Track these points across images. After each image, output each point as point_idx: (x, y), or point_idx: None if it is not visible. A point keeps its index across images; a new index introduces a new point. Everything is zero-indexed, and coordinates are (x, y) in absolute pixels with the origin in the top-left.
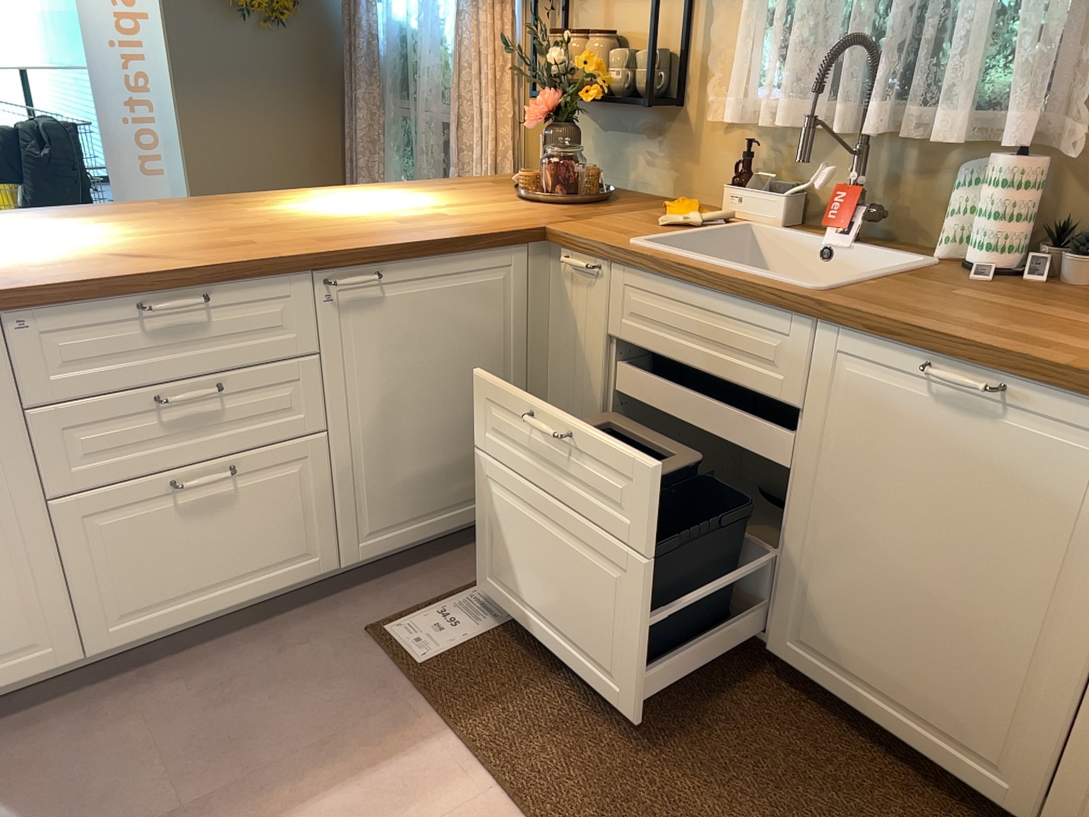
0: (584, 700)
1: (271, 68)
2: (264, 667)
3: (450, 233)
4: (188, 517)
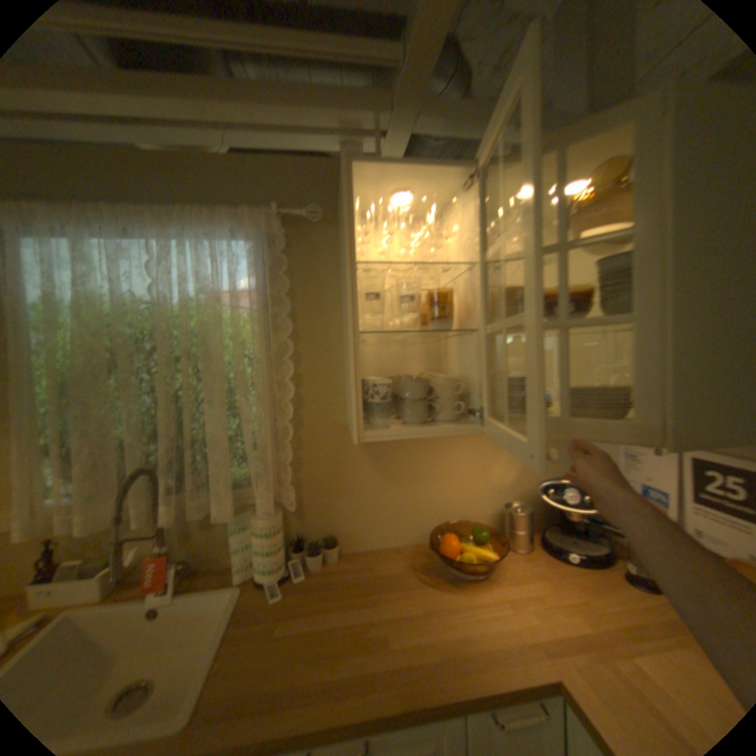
0: None
1: None
2: None
3: None
4: None
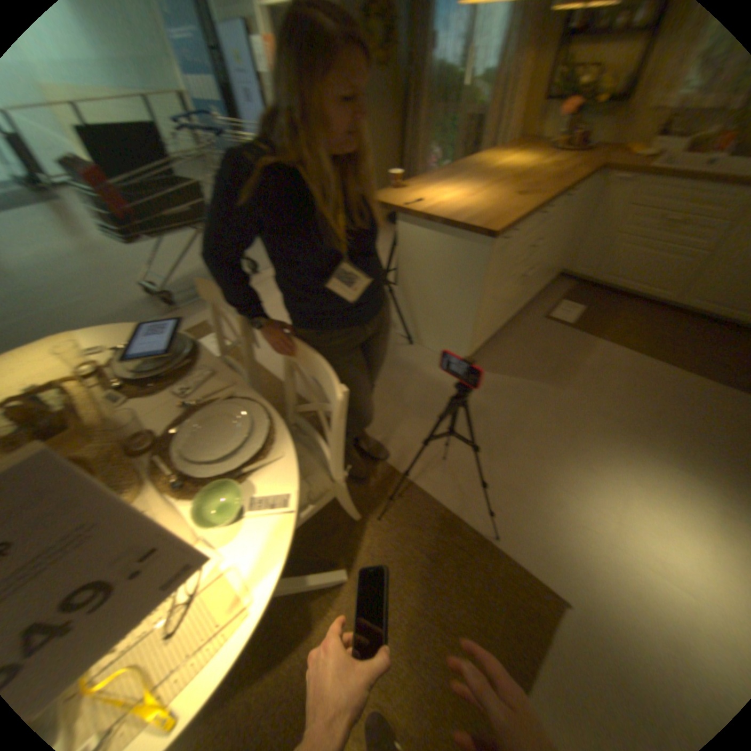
0: (629, 326)
1: (381, 91)
2: (528, 332)
3: (588, 170)
4: (520, 287)
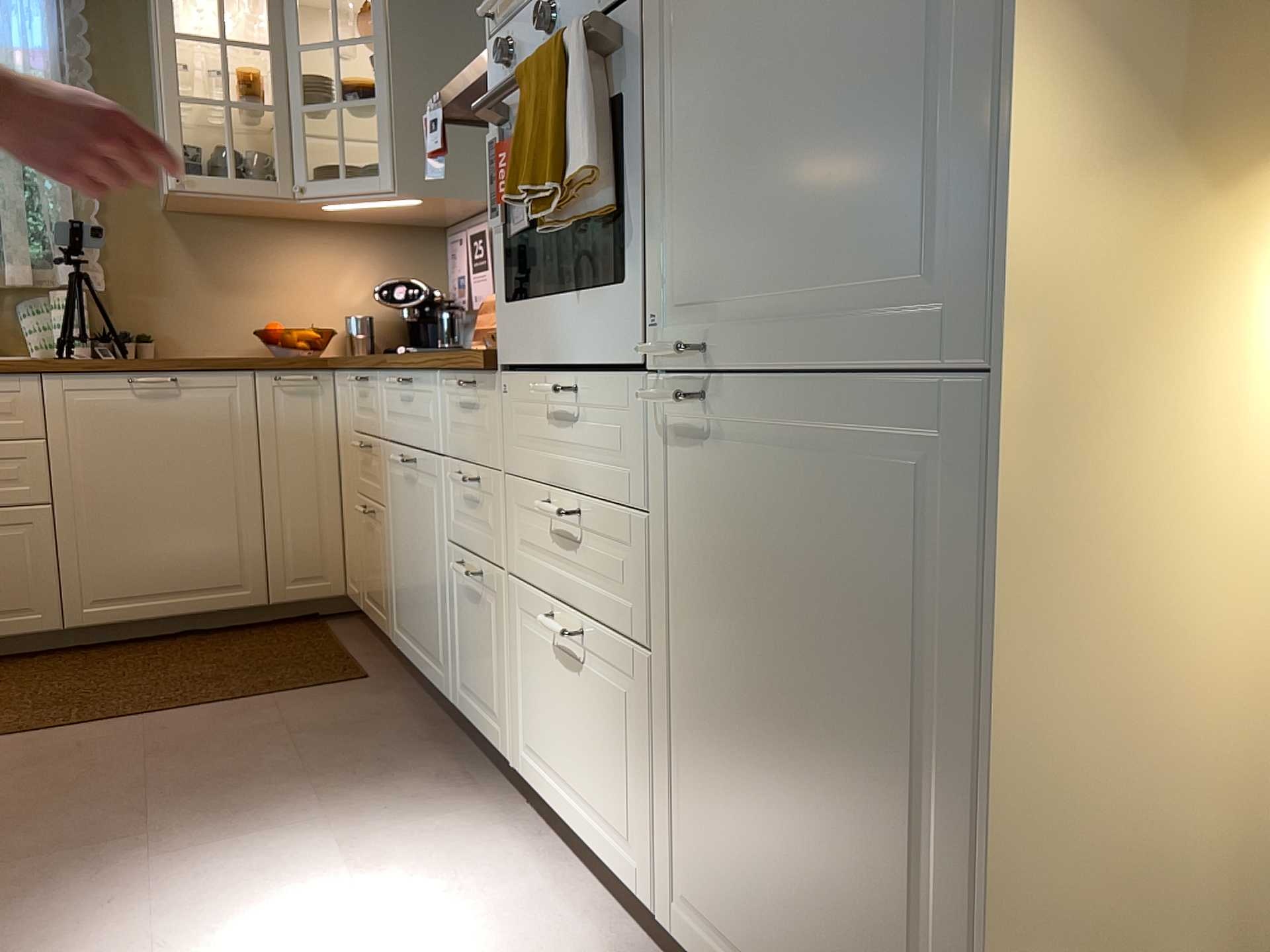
0: None
1: None
2: None
3: None
4: None
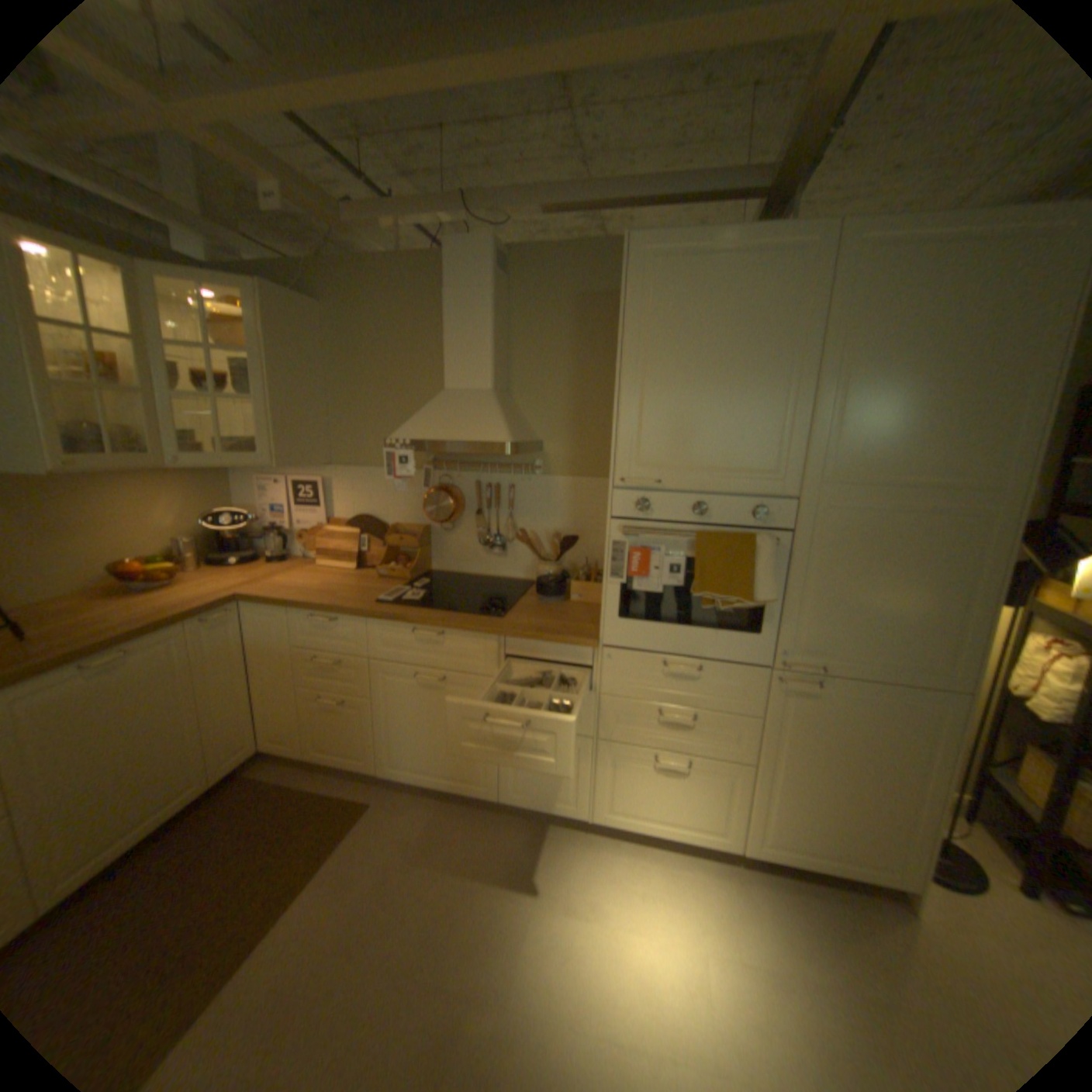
0: None
1: None
2: None
3: None
4: None
